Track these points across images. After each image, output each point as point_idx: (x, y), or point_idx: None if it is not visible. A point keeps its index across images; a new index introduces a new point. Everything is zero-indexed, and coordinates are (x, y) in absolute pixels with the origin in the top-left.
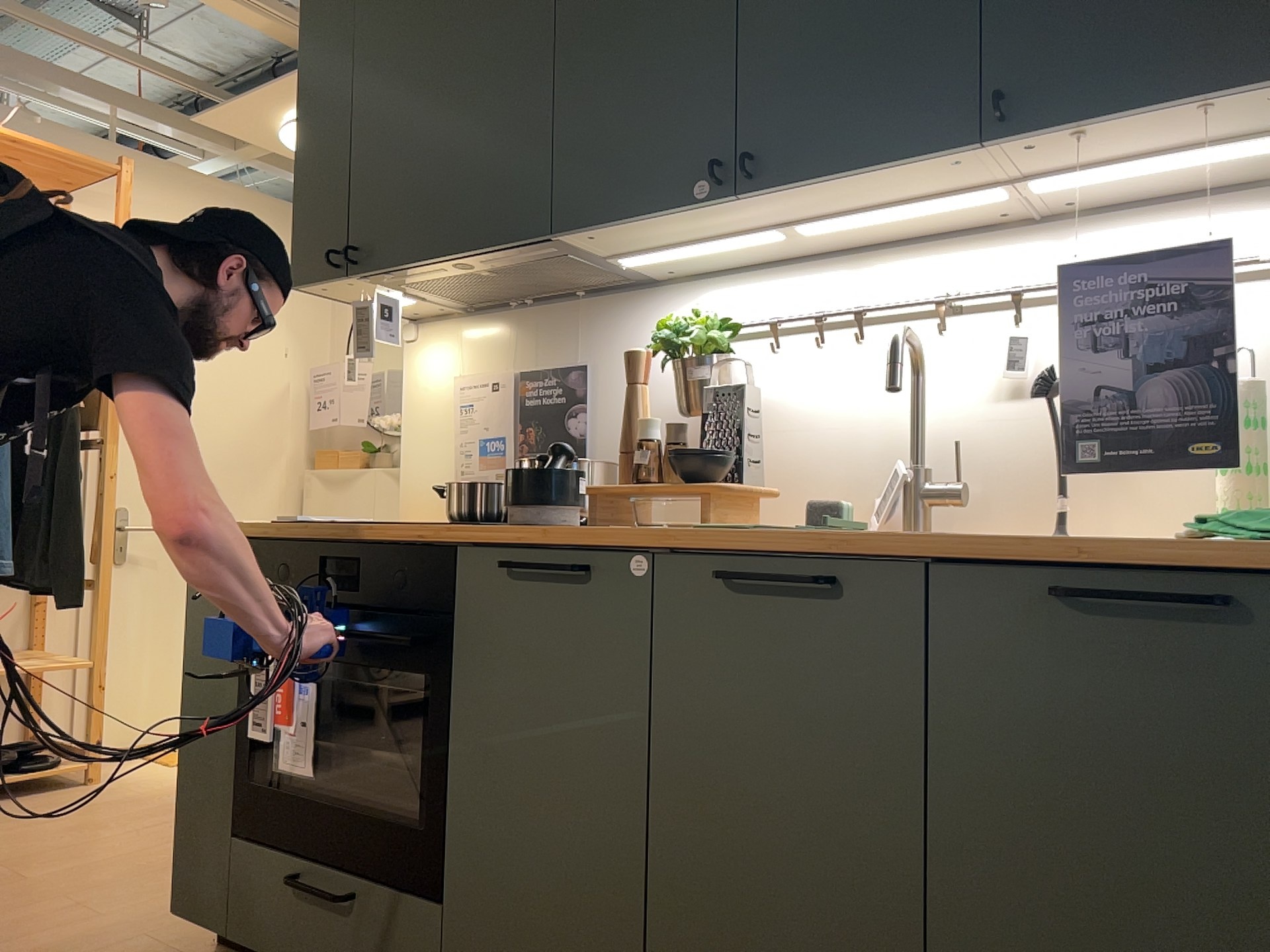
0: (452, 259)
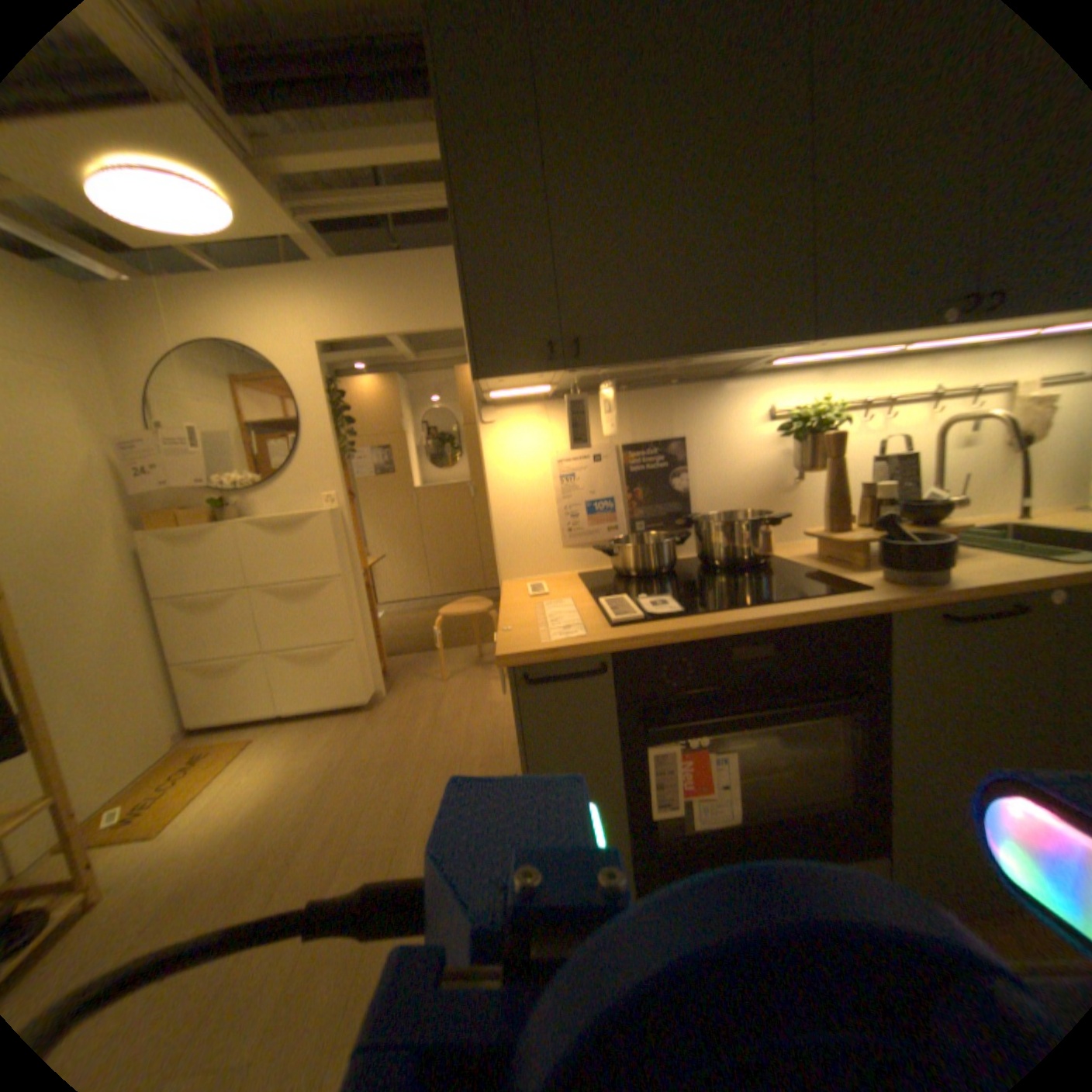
0: (693, 355)
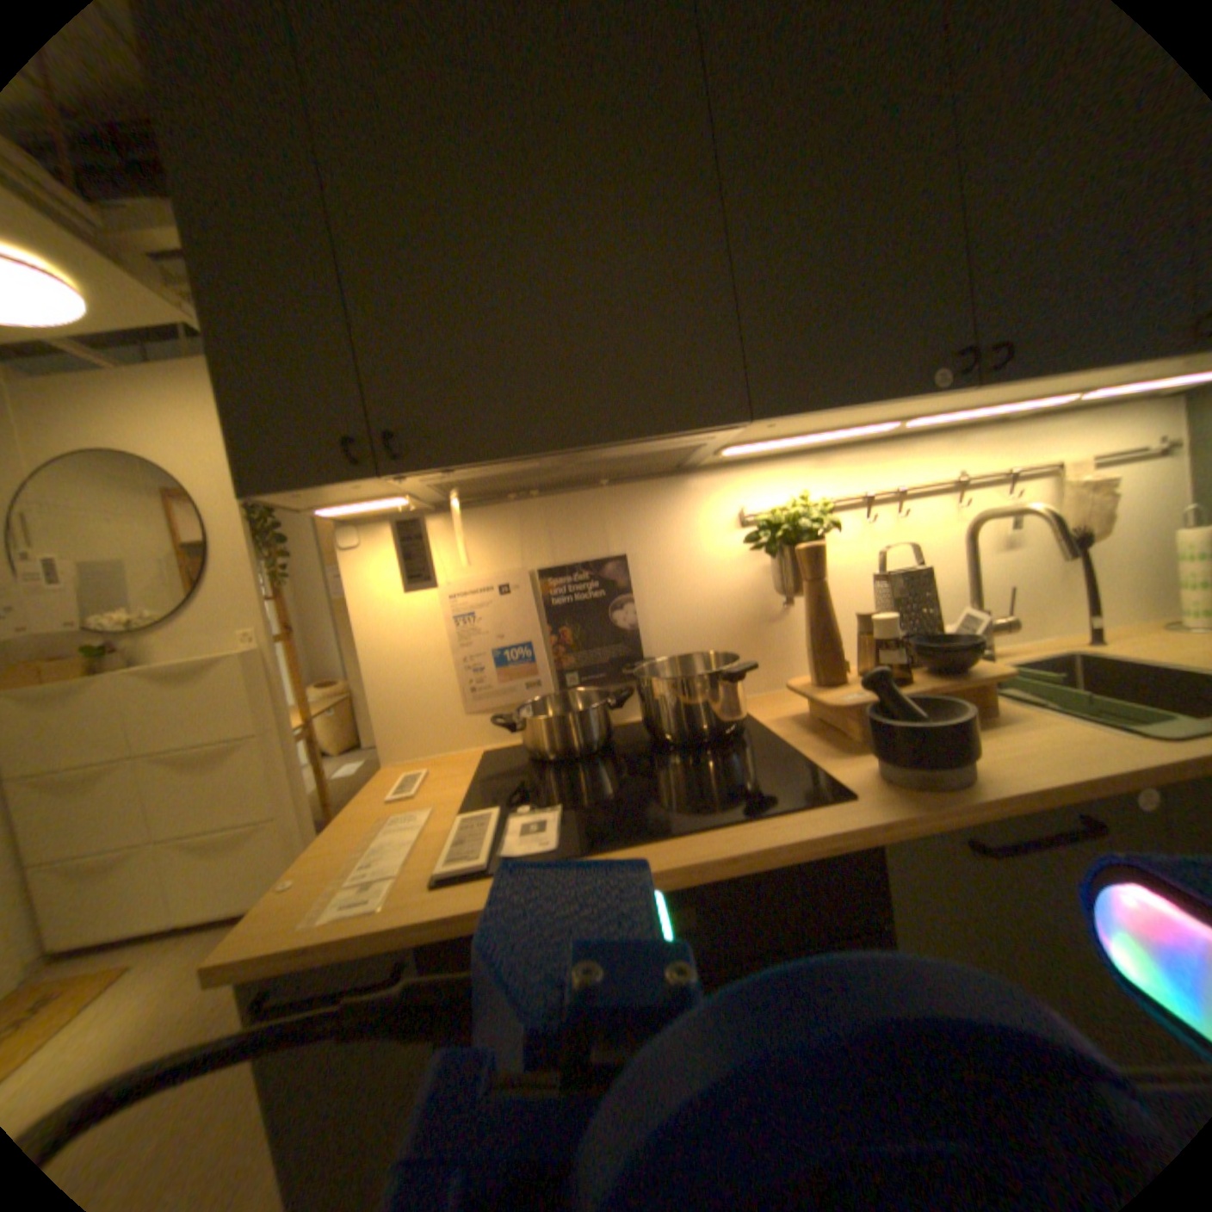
0: (573, 449)
